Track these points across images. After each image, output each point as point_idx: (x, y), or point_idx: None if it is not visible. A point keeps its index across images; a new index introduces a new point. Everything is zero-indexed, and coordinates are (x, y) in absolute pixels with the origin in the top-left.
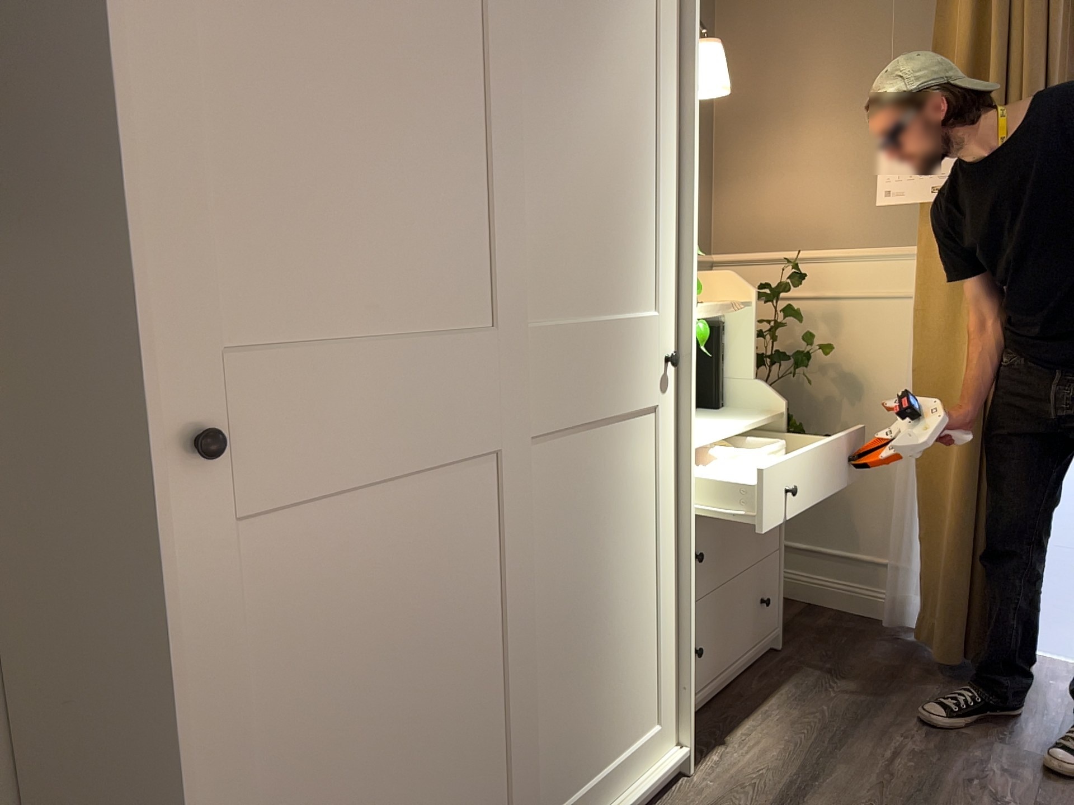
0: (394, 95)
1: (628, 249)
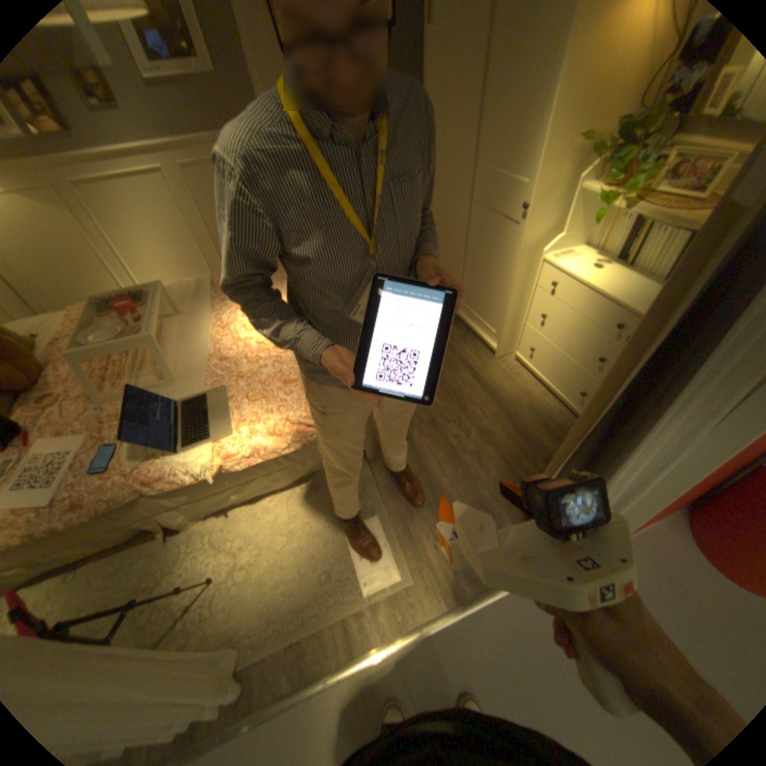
0: (451, 76)
1: (524, 139)
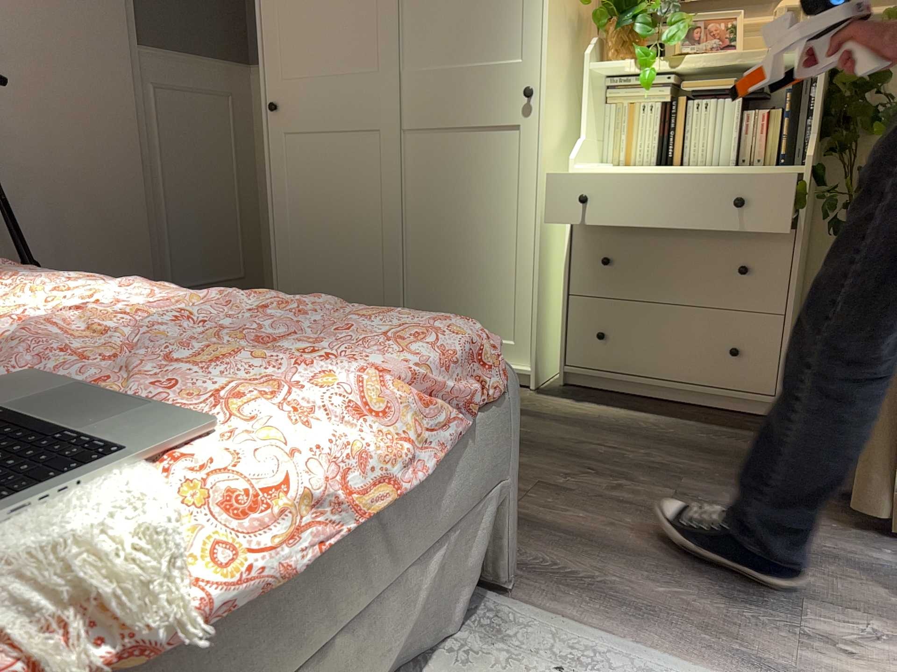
0: None
1: (496, 11)
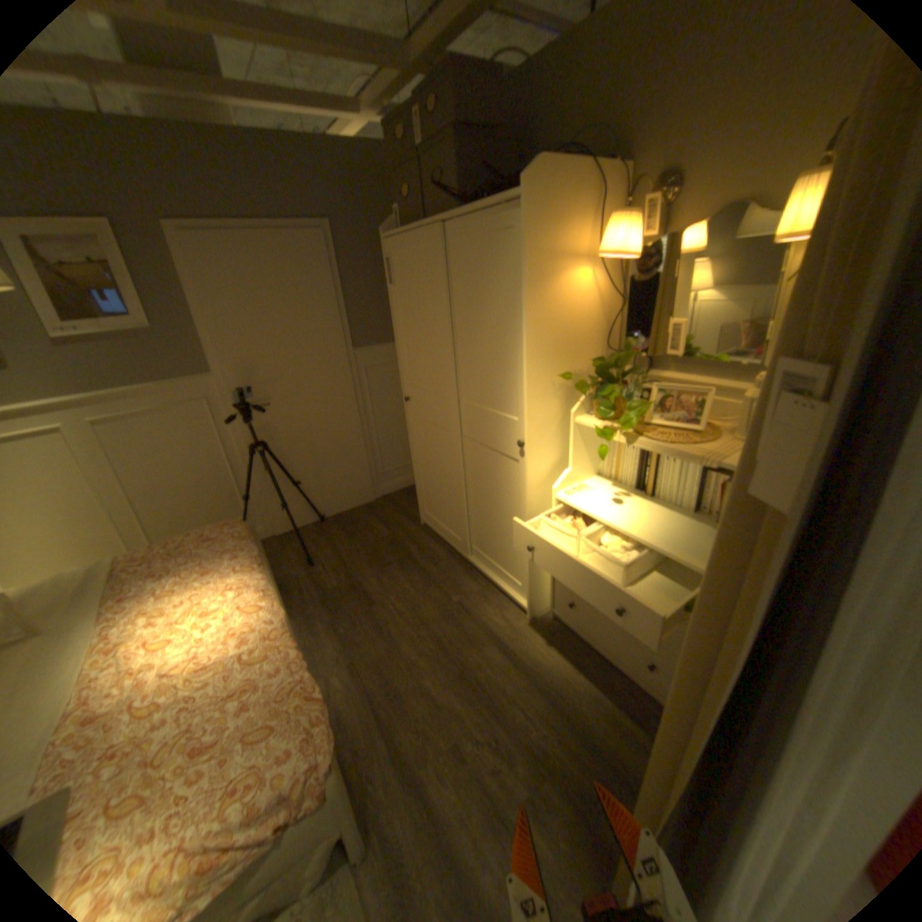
0: (420, 326)
1: (504, 381)
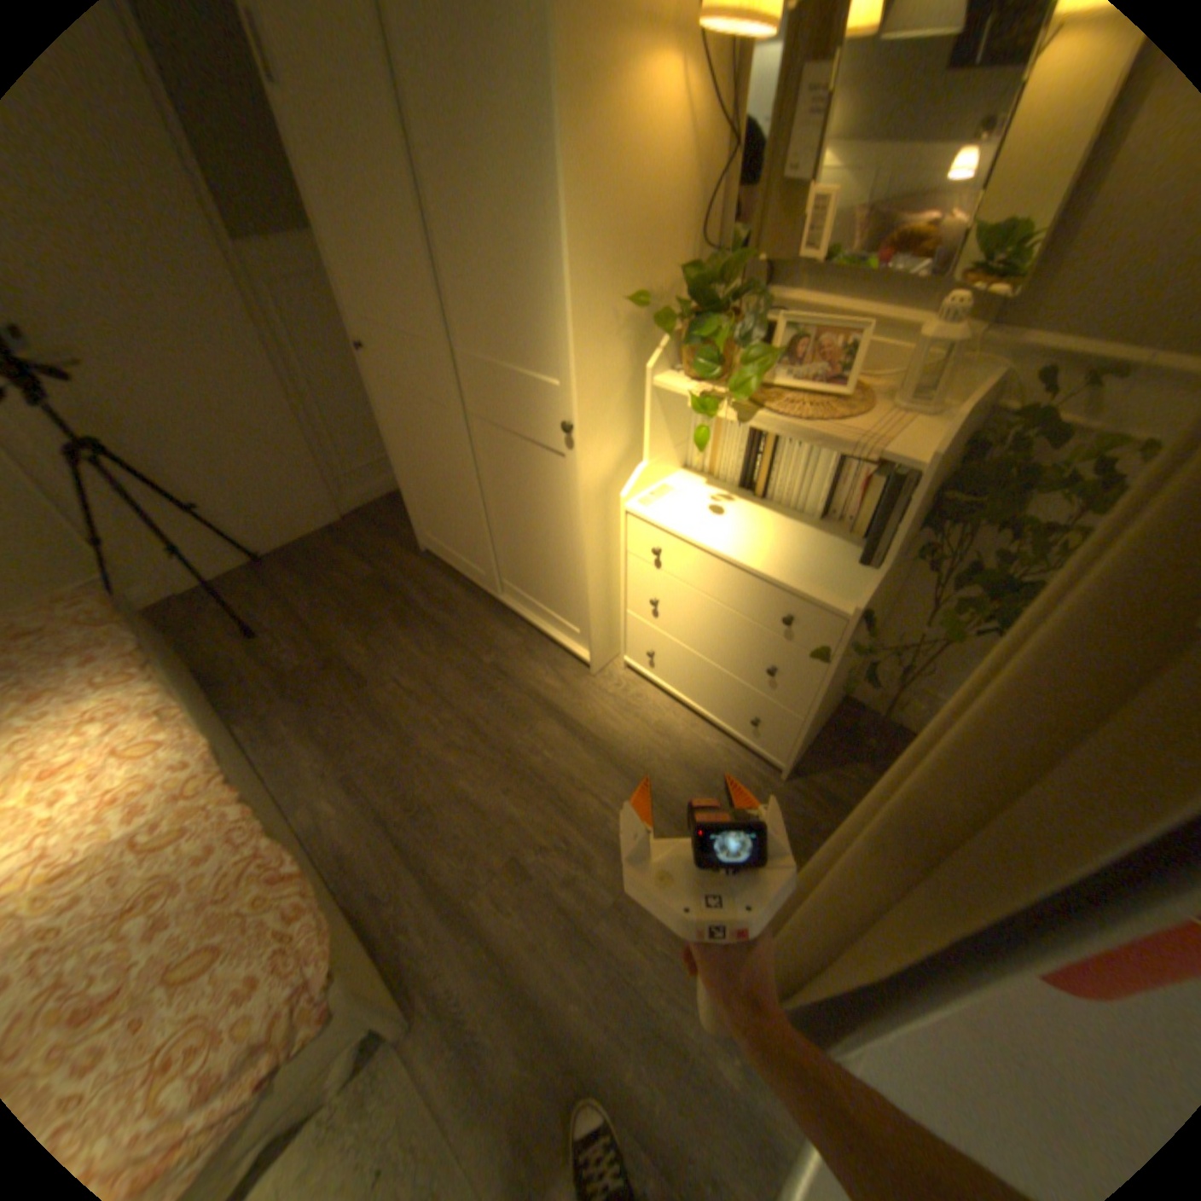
0: (351, 188)
1: (528, 309)
